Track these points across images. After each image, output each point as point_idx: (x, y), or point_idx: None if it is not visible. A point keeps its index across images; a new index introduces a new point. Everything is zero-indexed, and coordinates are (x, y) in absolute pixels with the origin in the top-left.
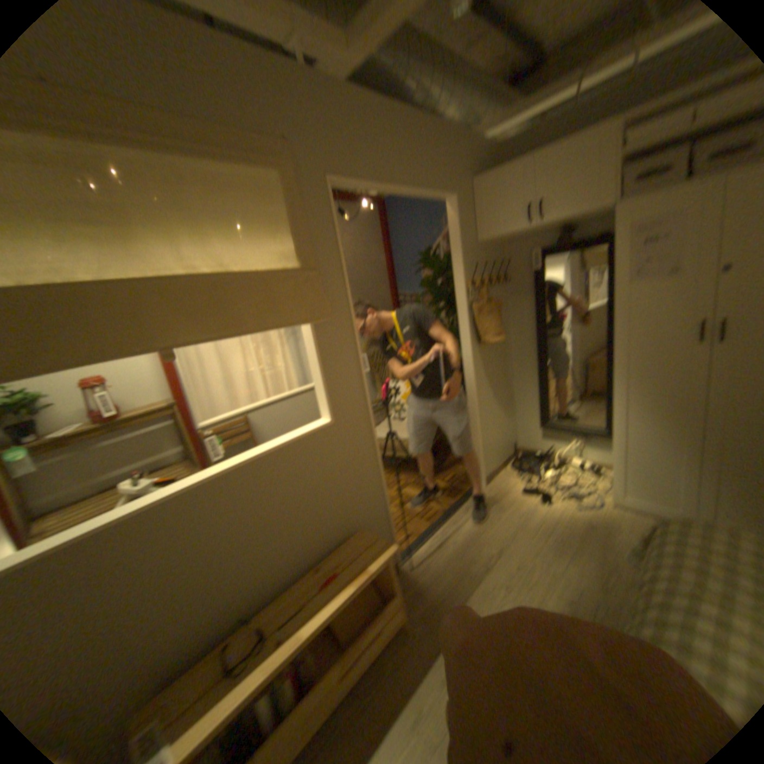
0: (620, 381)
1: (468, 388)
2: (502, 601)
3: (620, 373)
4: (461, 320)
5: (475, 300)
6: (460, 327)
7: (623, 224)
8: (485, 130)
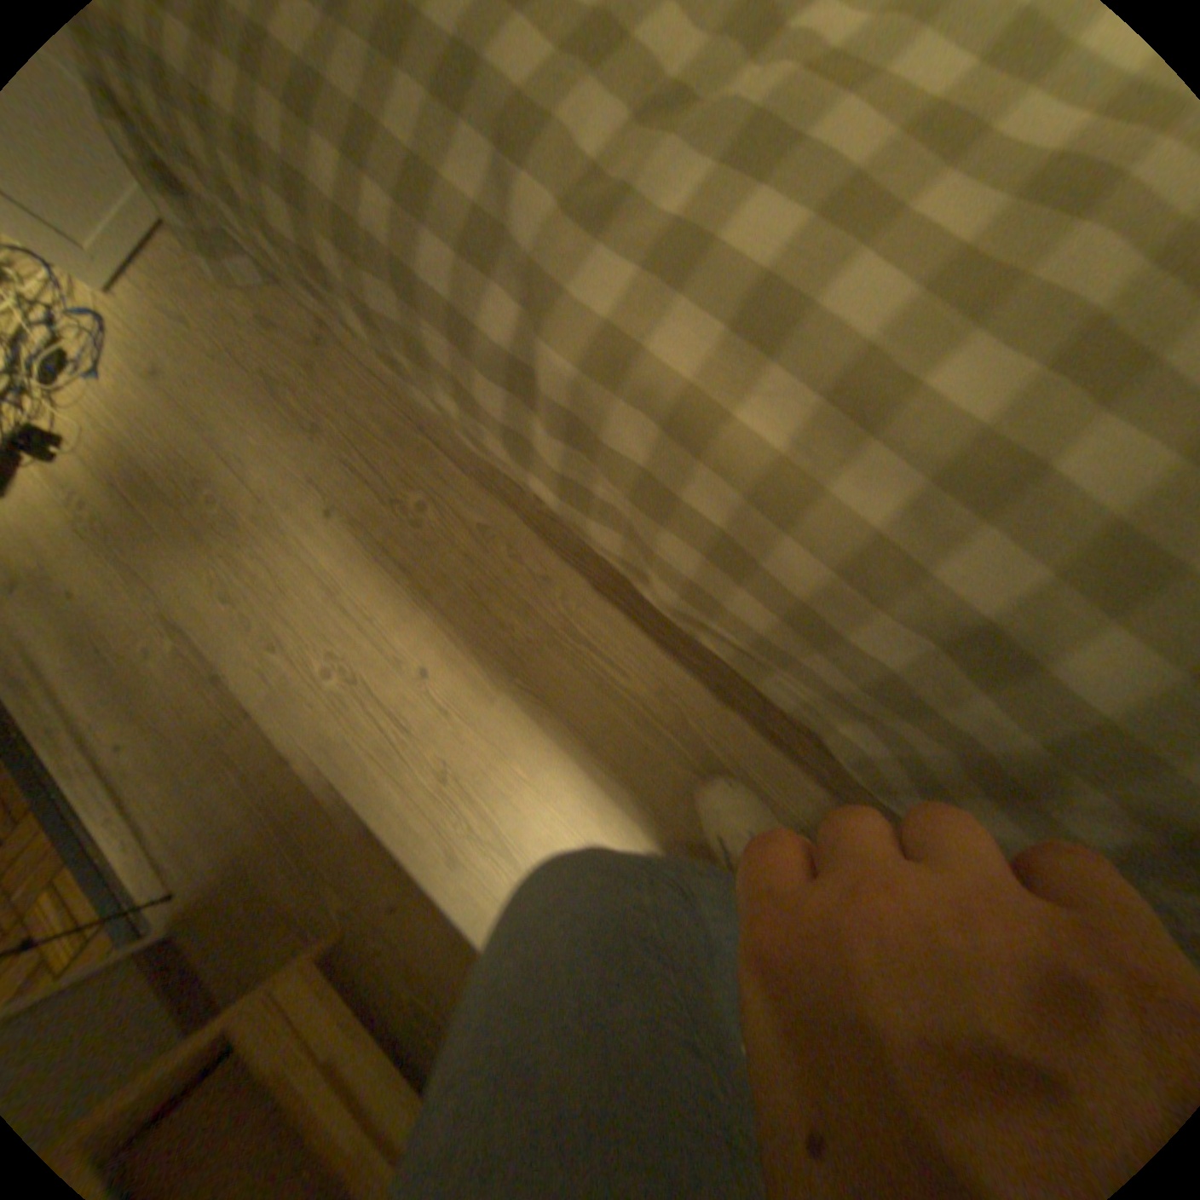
0: None
1: None
2: (304, 669)
3: None
4: None
5: None
6: None
7: None
8: None
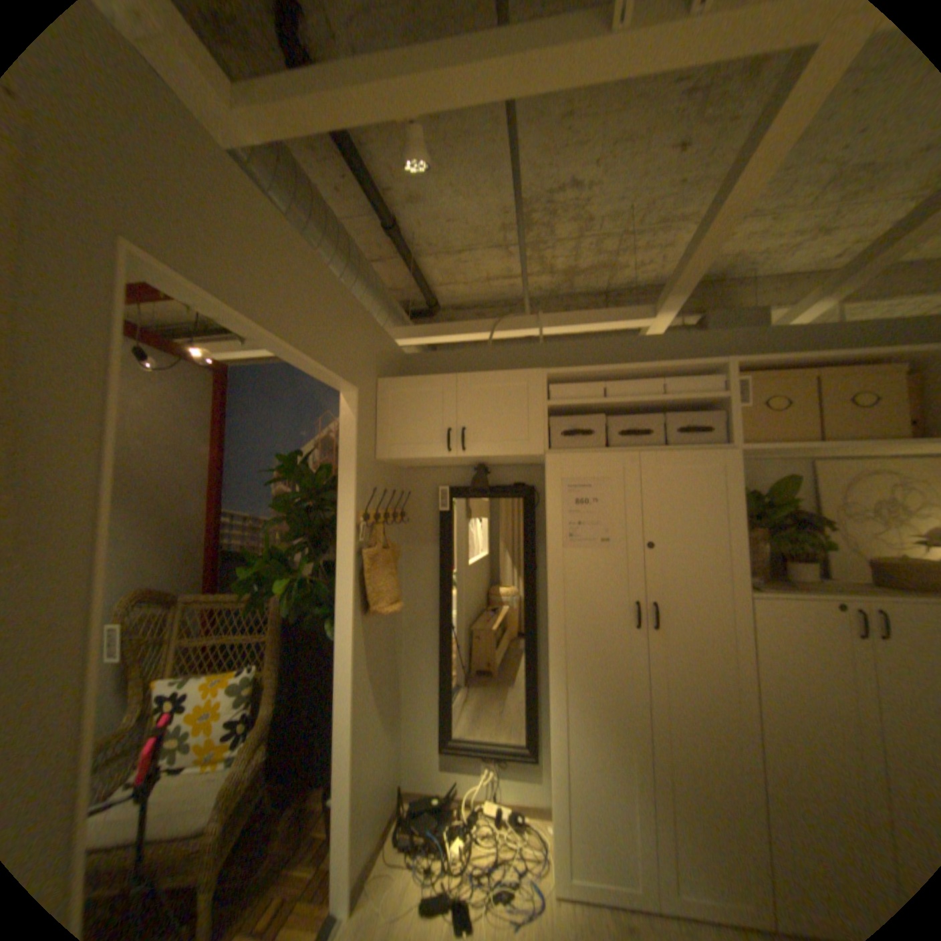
0: (555, 682)
1: (335, 702)
2: None
3: (555, 669)
4: (338, 576)
5: (363, 546)
6: (336, 589)
7: (551, 480)
8: (388, 341)
